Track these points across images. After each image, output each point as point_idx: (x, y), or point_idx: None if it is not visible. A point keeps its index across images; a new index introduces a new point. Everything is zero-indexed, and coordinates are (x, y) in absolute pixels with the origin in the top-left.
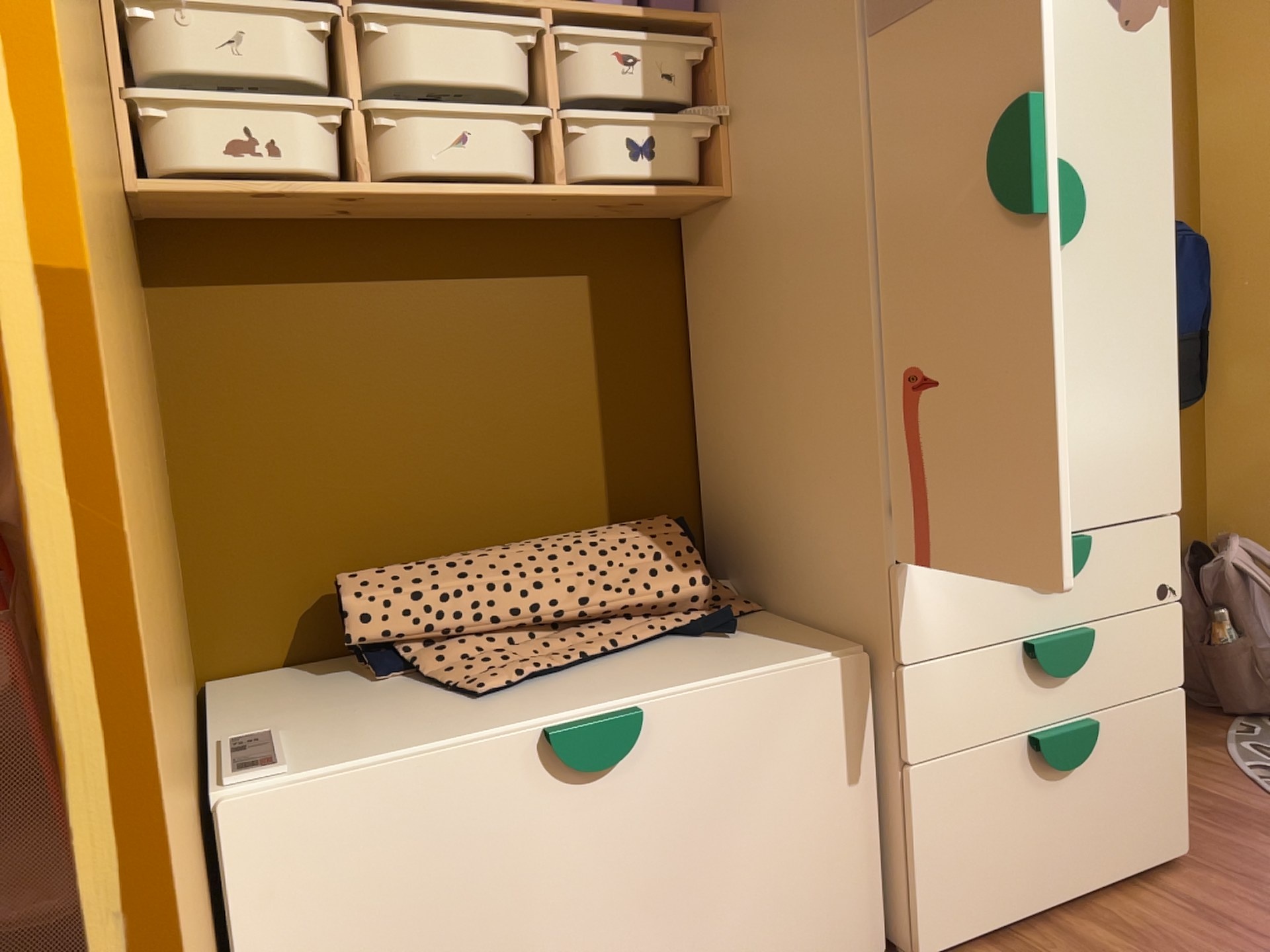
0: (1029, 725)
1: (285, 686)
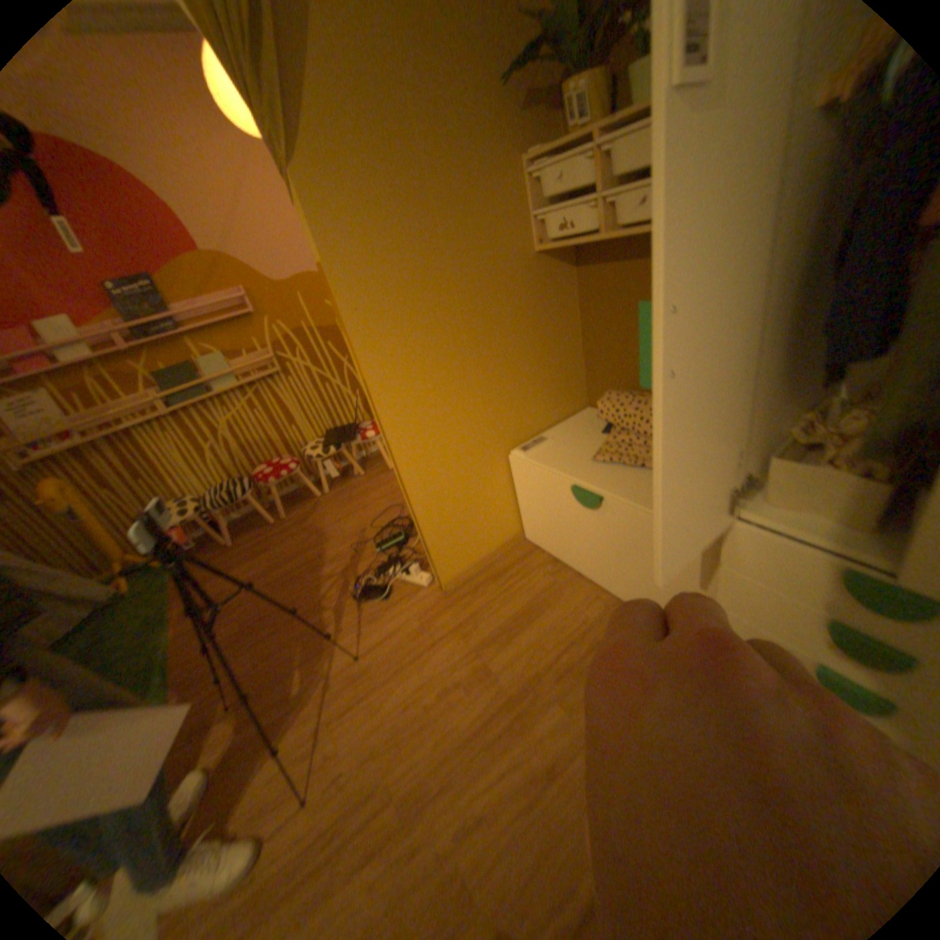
0: (816, 655)
1: (589, 419)
